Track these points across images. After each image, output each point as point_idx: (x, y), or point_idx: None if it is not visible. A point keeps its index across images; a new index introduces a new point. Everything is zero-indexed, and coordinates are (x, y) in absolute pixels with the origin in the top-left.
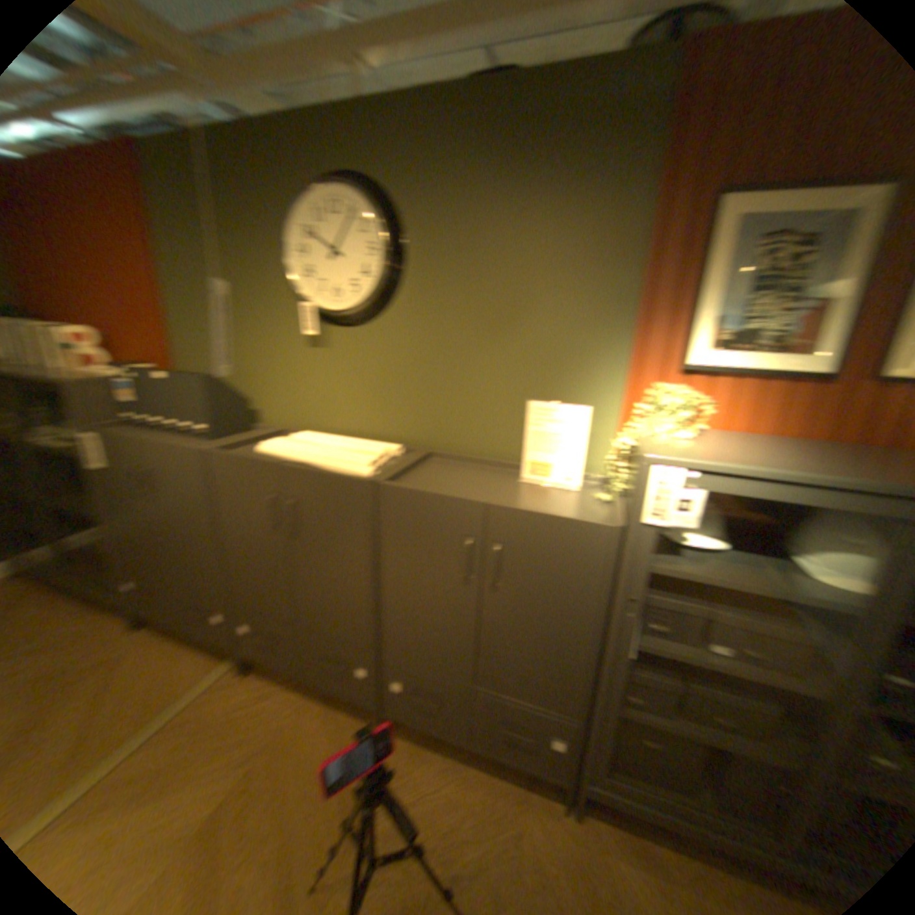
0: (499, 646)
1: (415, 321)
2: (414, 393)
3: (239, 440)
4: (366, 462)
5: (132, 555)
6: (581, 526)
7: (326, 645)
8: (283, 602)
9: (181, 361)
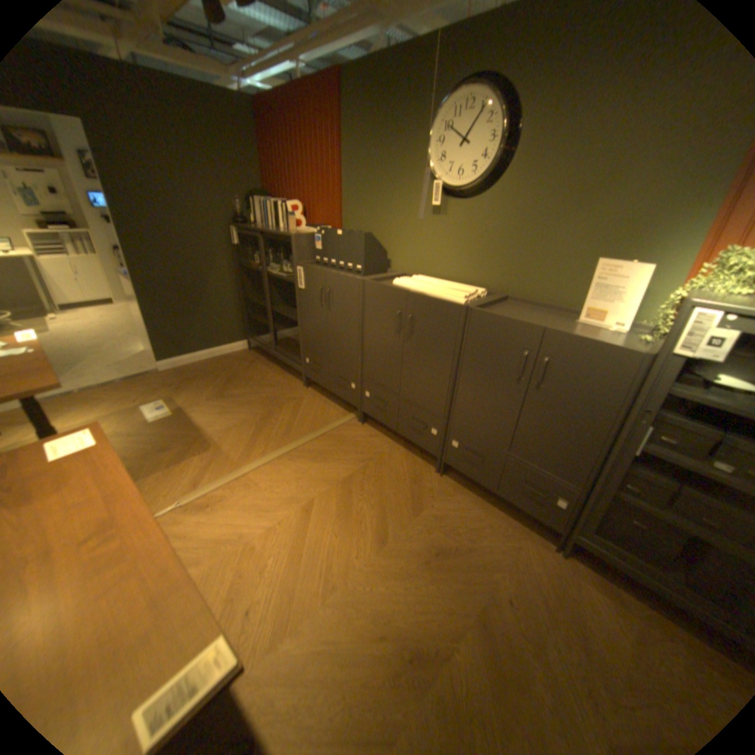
0: (533, 429)
1: (518, 193)
2: (505, 251)
3: (381, 277)
4: (463, 296)
5: (316, 341)
6: (618, 351)
7: (417, 410)
8: (395, 380)
9: (351, 224)
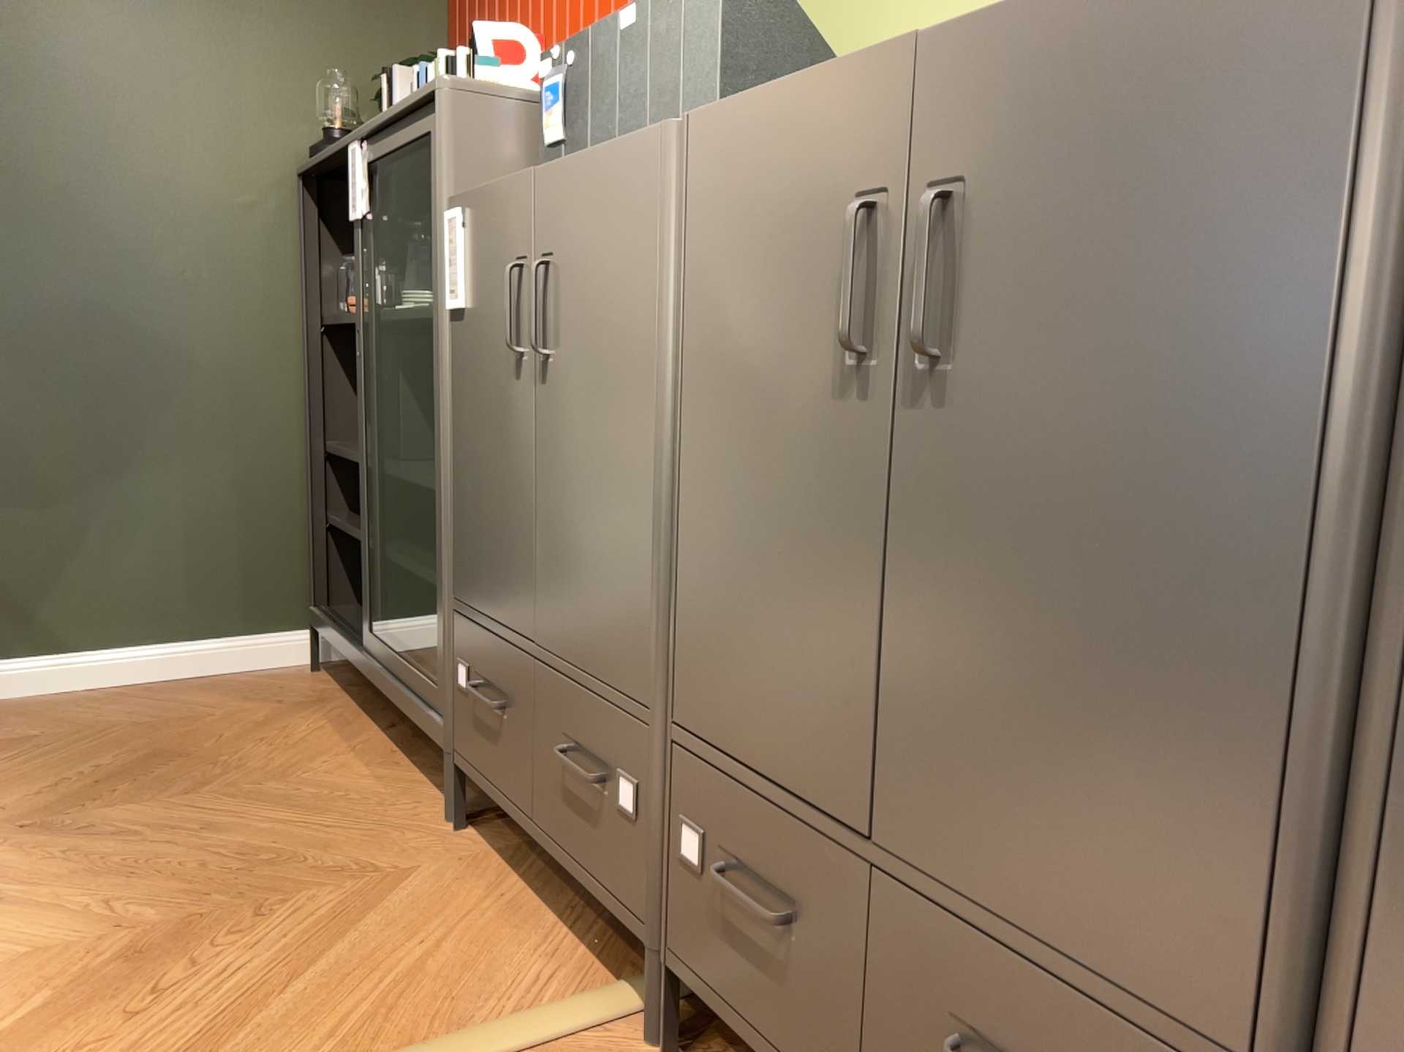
0: None
1: None
2: None
3: None
4: None
5: (492, 561)
6: None
7: (1006, 973)
8: (847, 722)
9: None
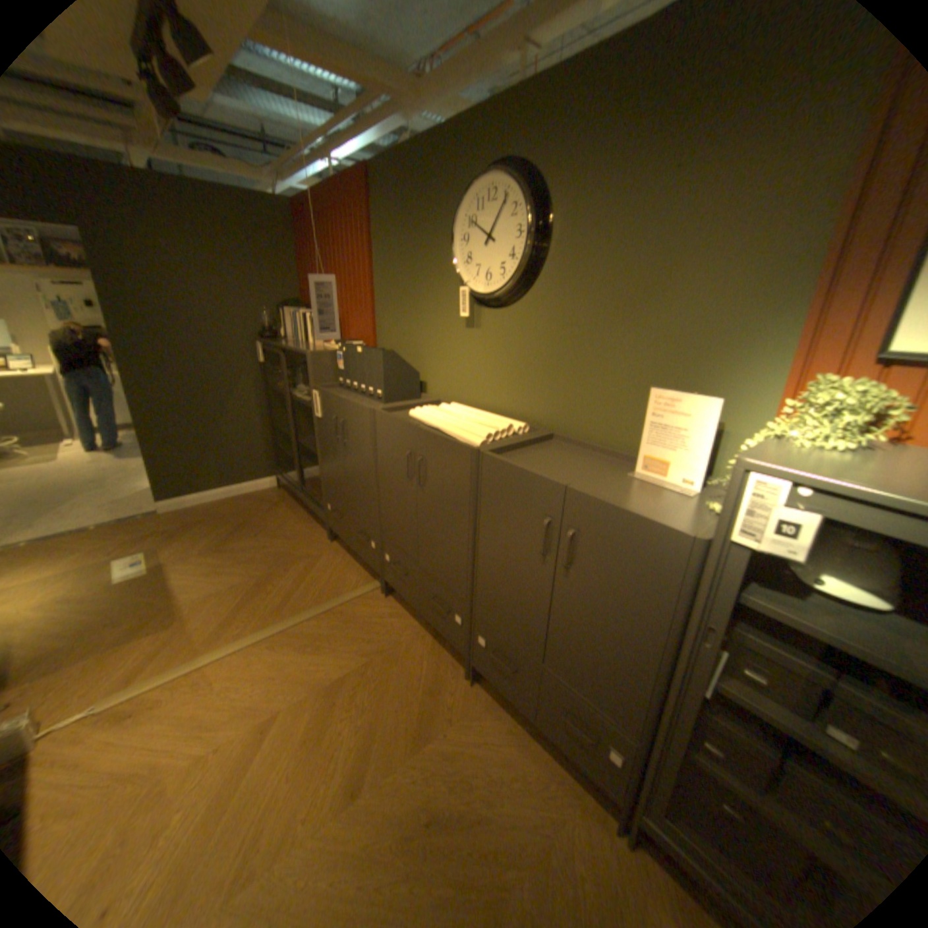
0: (568, 634)
1: (556, 301)
2: (548, 374)
3: (408, 405)
4: (486, 434)
5: (336, 483)
6: (658, 530)
7: (438, 587)
8: (413, 542)
9: (385, 338)
